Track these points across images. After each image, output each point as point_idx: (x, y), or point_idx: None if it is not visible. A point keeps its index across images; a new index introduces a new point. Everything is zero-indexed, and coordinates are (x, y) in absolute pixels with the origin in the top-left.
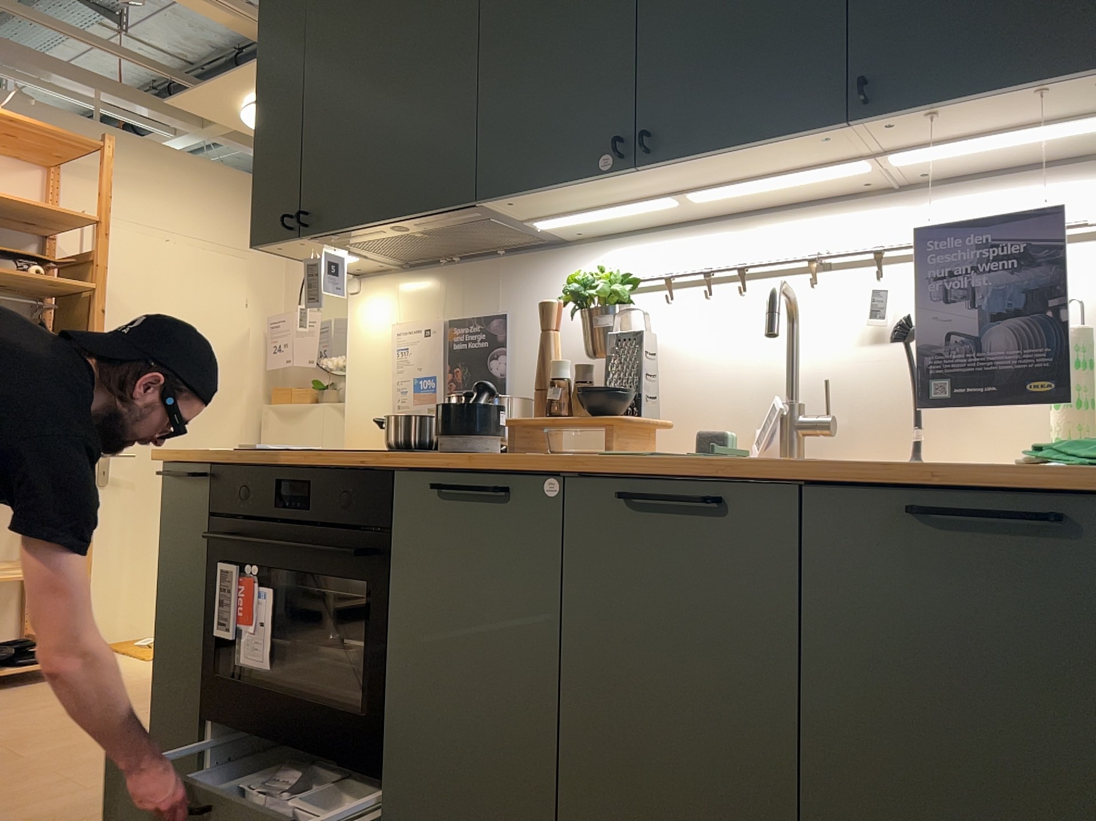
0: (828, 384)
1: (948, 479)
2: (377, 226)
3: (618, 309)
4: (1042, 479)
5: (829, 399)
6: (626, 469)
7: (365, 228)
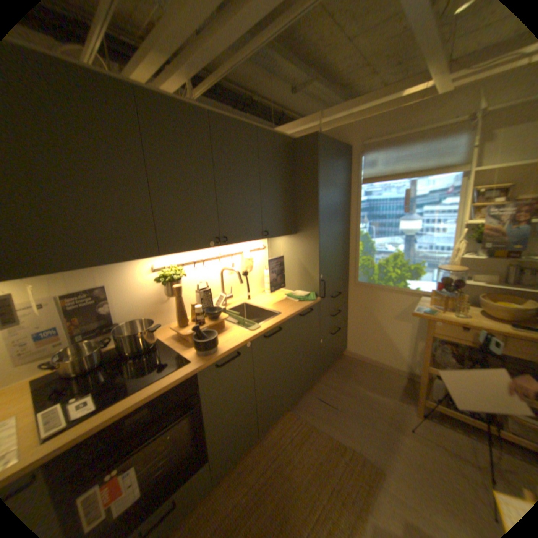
0: (232, 287)
1: (303, 309)
2: (79, 268)
3: (180, 279)
4: (310, 305)
5: (231, 290)
6: (265, 331)
7: (66, 270)
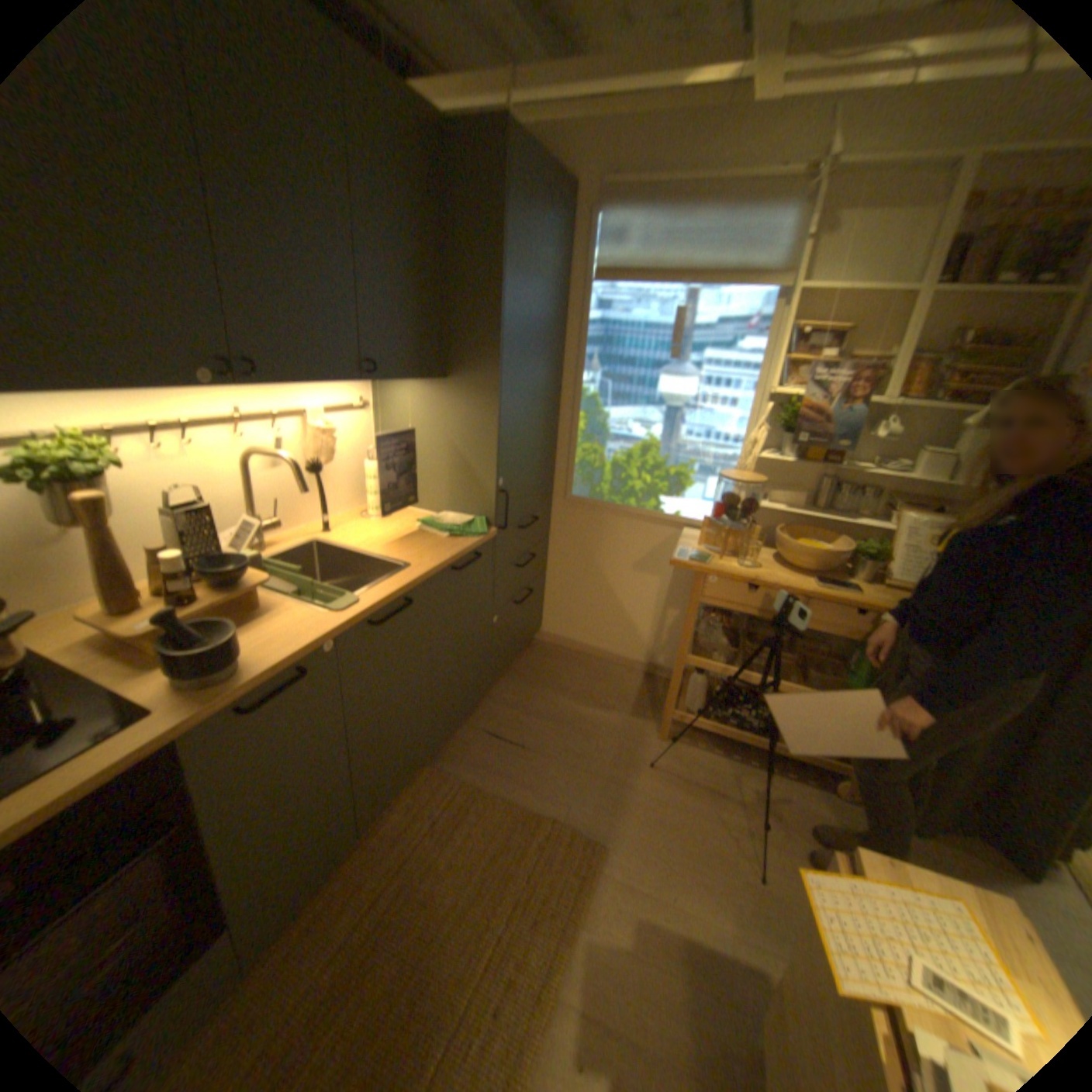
0: (278, 503)
1: (461, 556)
2: None
3: (102, 478)
4: (476, 546)
5: (277, 511)
6: (372, 611)
7: None
